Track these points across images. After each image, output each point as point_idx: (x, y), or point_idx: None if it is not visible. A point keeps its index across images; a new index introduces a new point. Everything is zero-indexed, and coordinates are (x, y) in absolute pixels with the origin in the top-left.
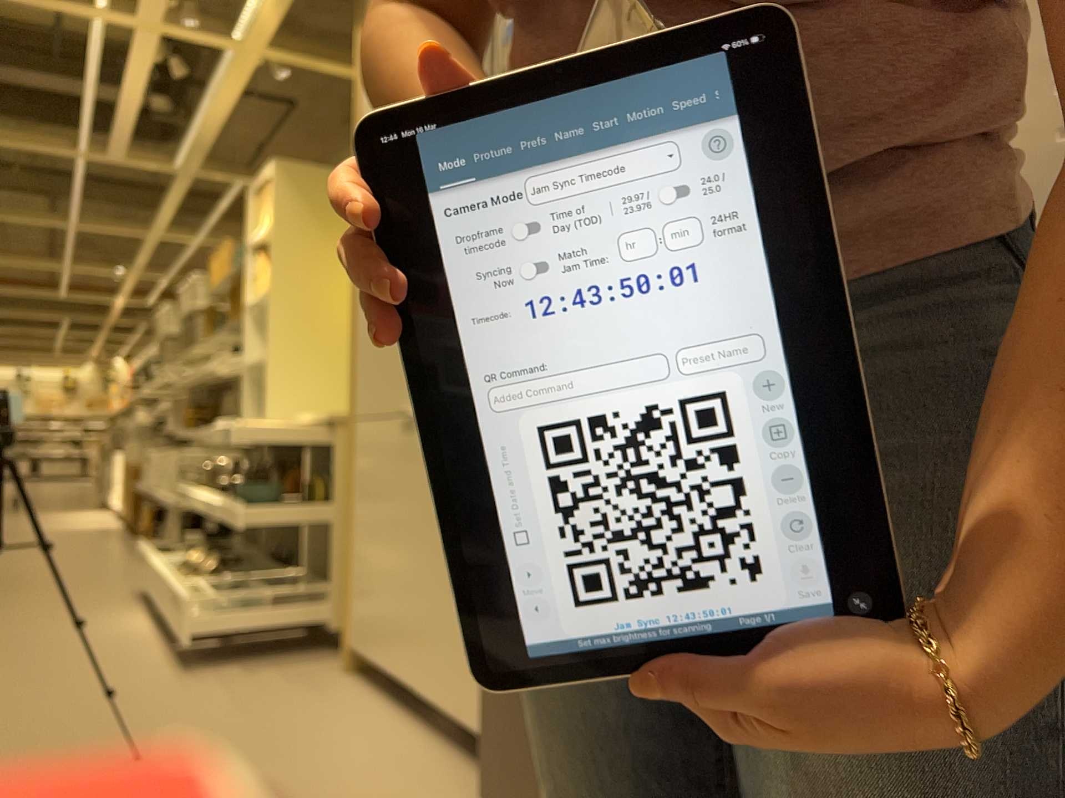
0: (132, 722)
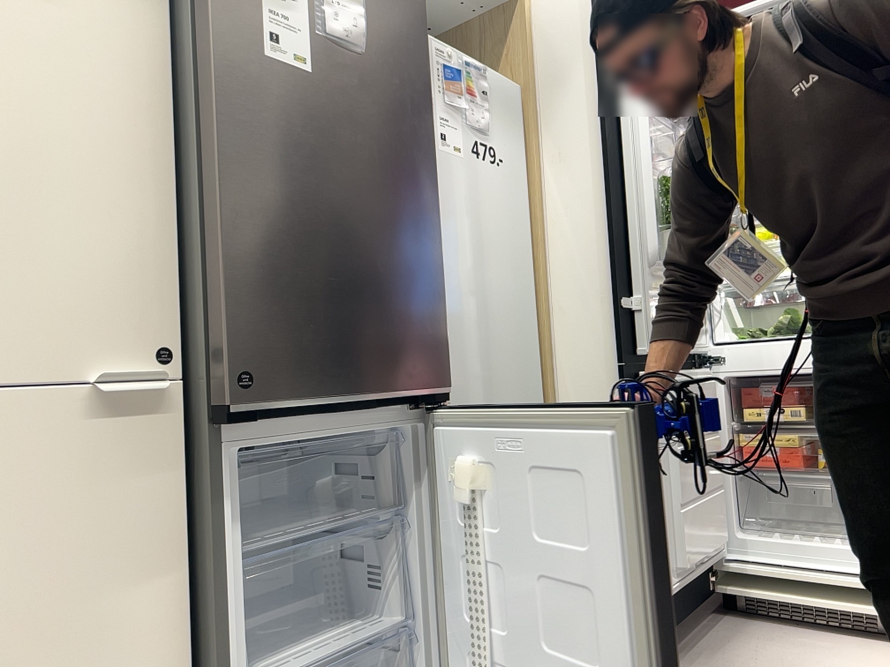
0: None
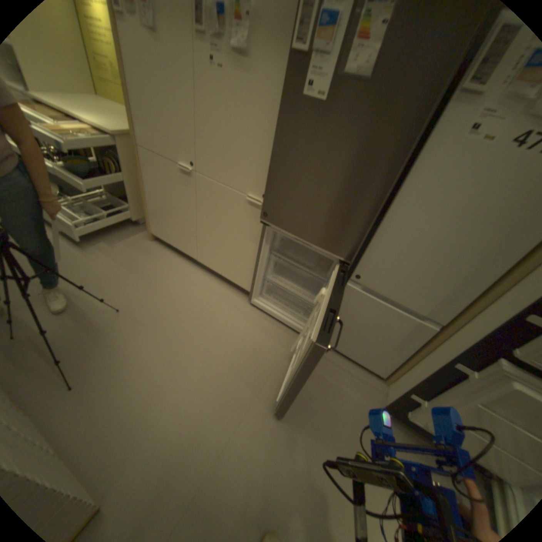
0: (89, 283)
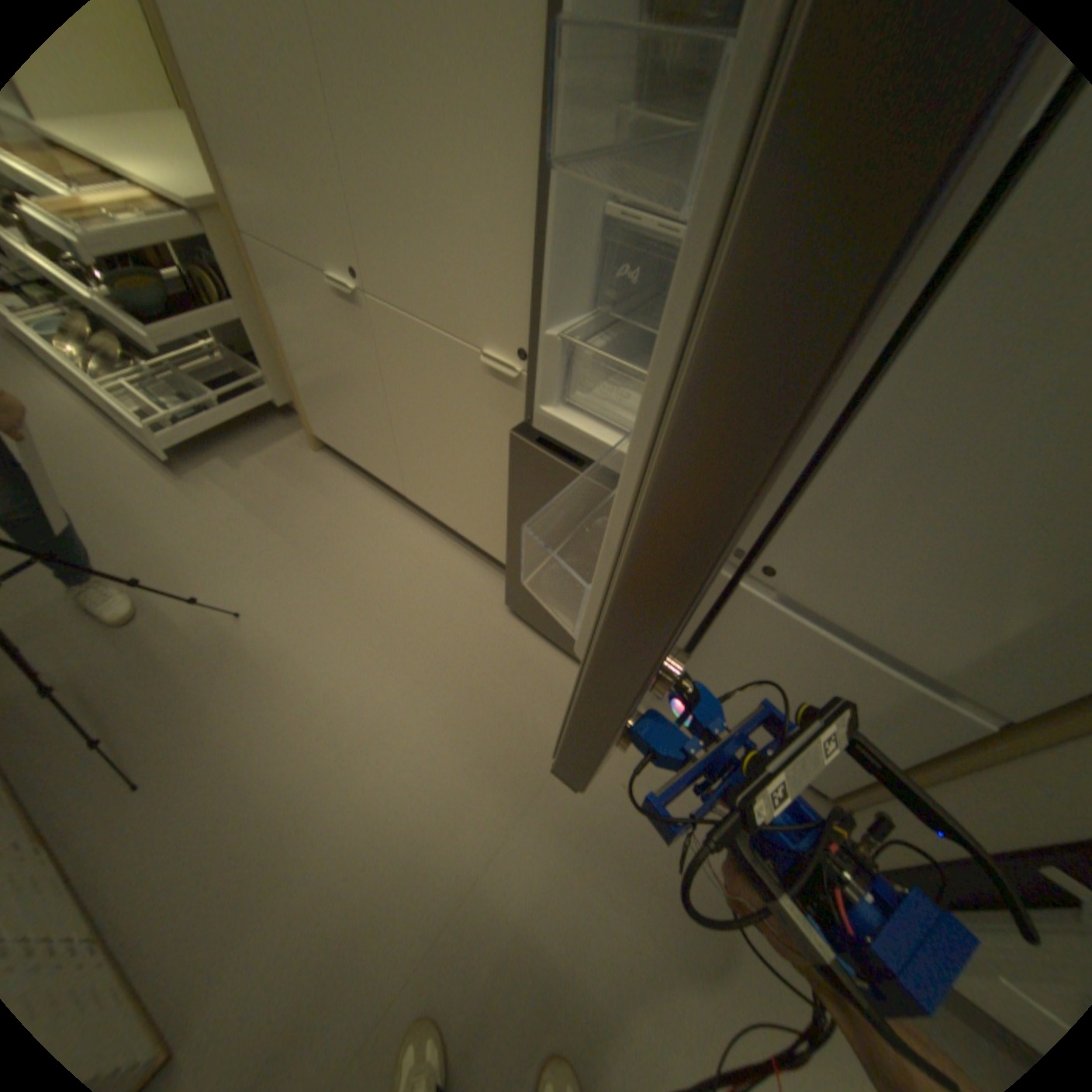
0: (184, 555)
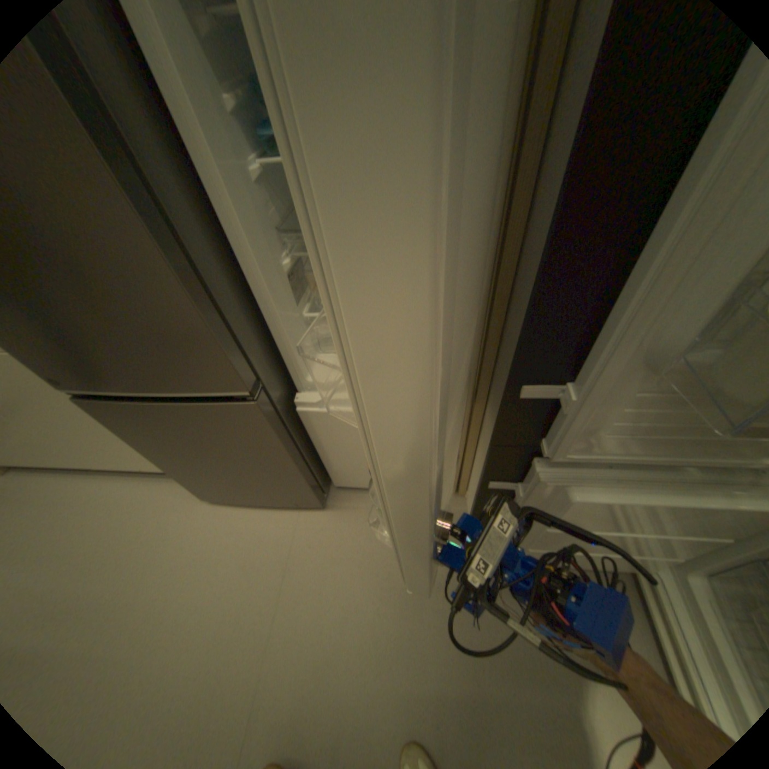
0: None
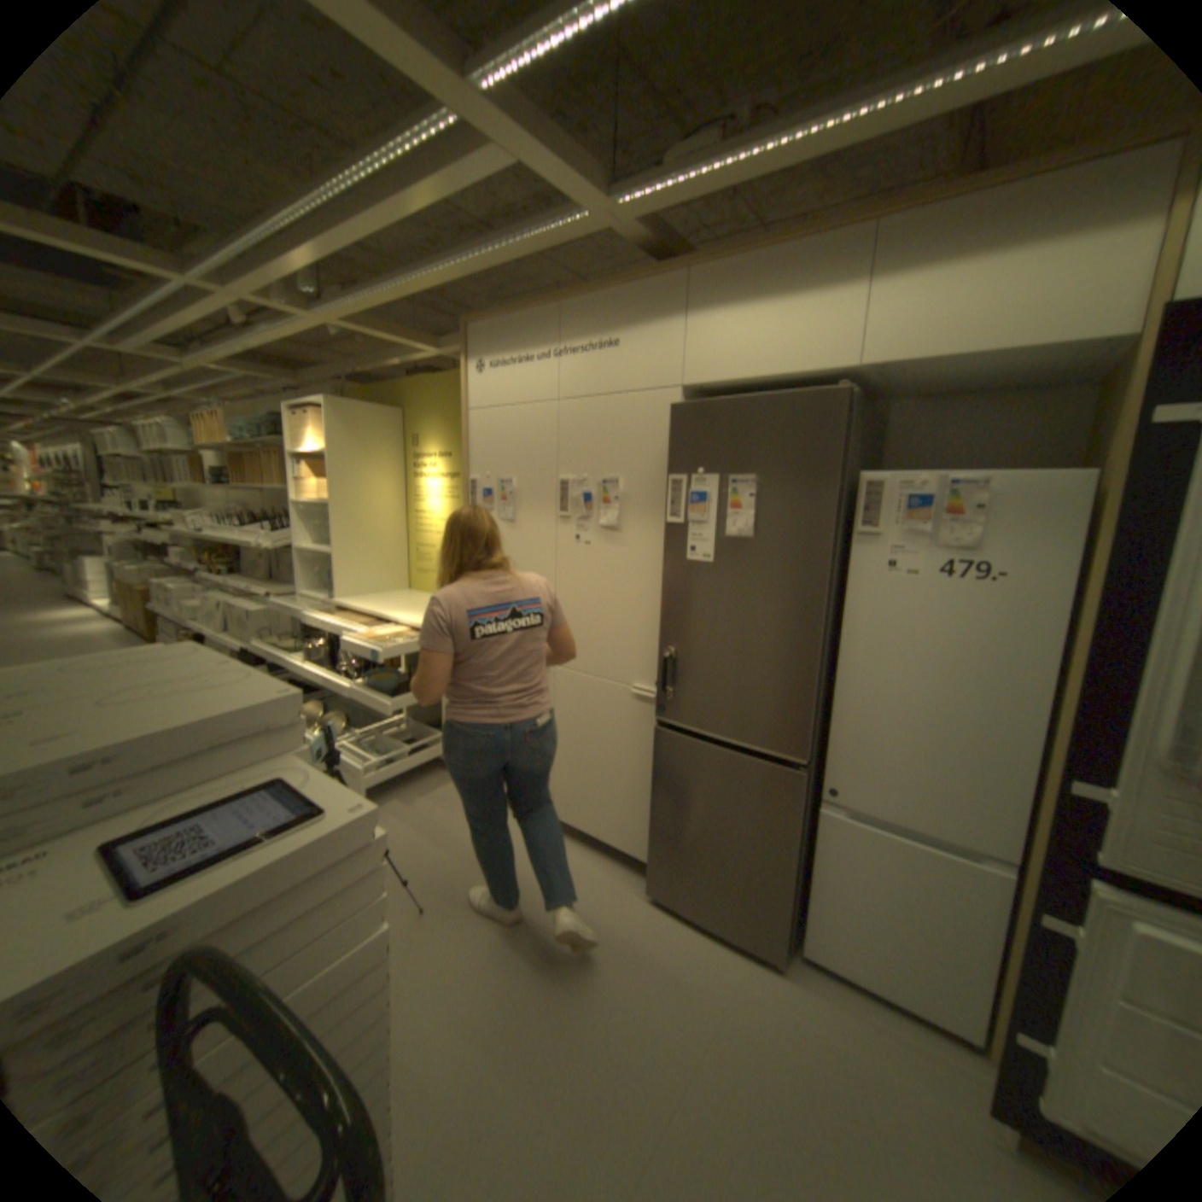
0: None
